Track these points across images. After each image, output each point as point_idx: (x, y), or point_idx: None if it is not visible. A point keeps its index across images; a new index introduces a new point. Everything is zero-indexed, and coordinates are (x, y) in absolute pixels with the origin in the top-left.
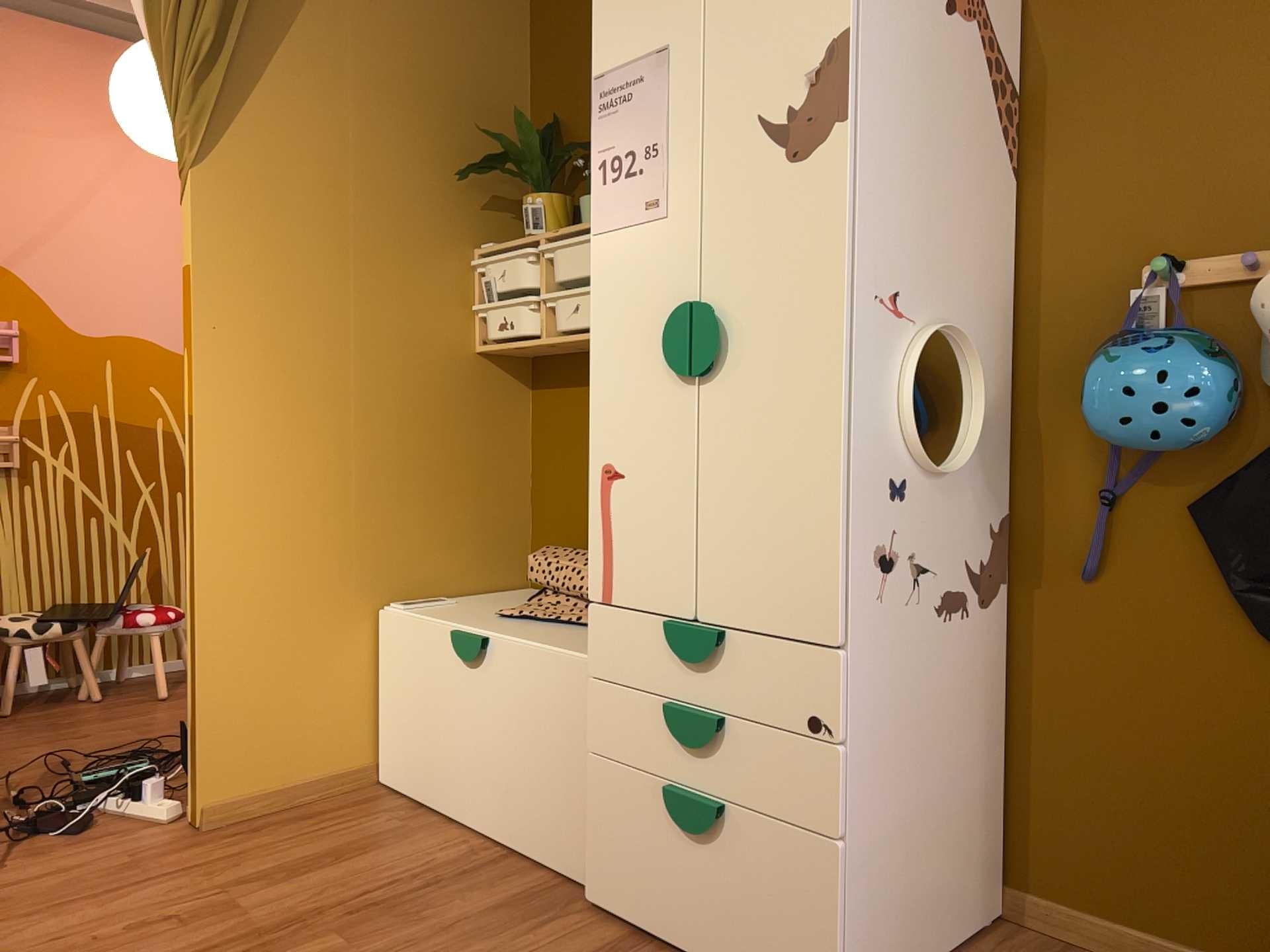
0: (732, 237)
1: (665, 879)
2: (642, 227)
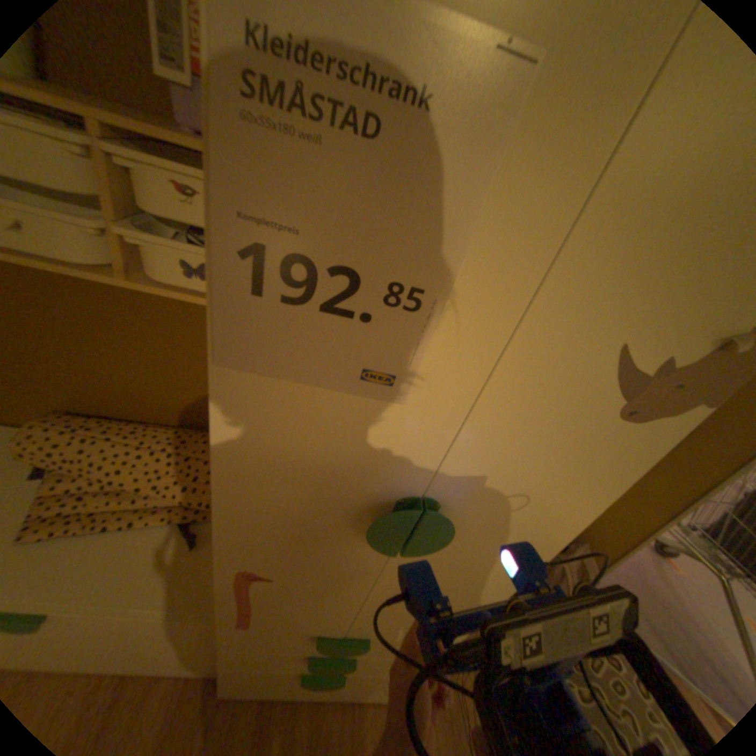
0: (498, 457)
1: (292, 691)
2: (350, 398)
